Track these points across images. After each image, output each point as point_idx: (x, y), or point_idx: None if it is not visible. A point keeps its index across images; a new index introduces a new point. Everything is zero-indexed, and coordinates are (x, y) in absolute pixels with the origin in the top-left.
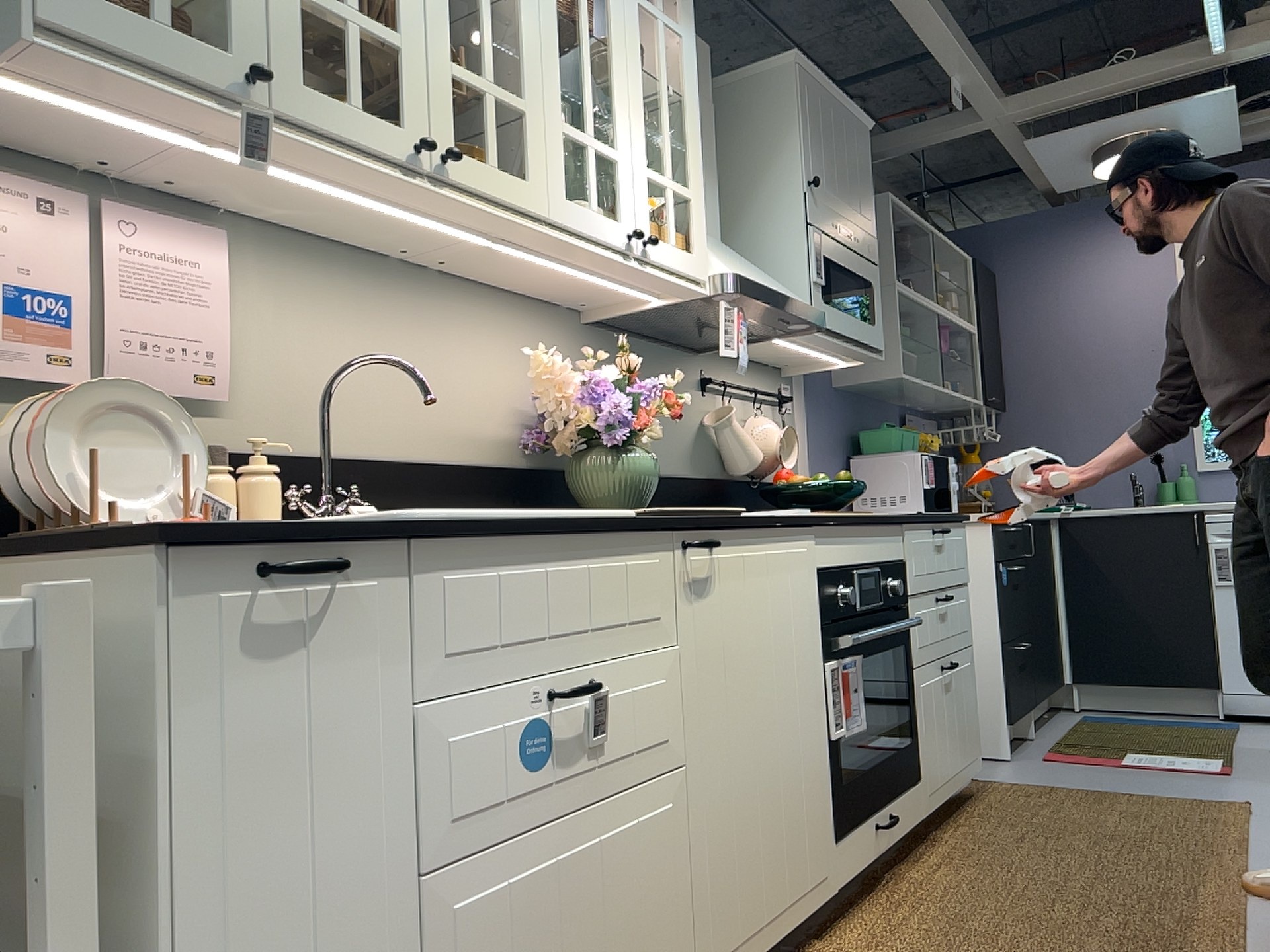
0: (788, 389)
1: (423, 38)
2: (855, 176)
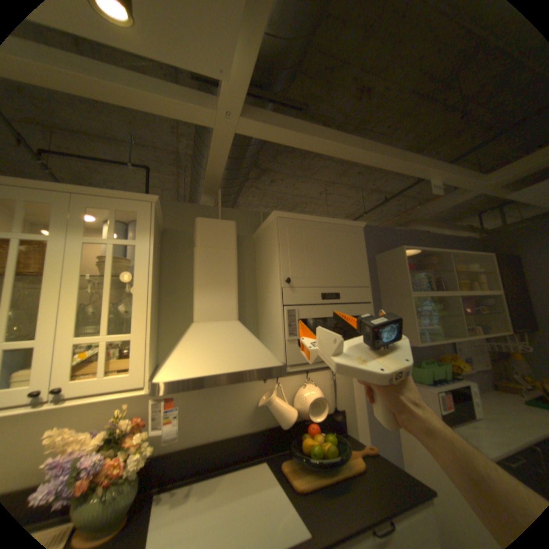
0: None
1: None
2: (342, 258)
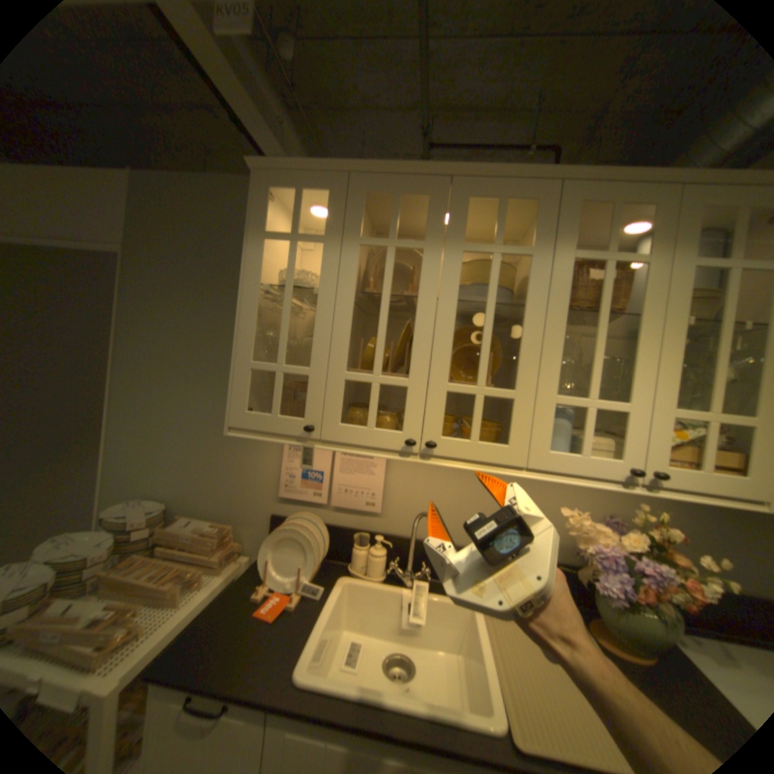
0: None
1: (427, 374)
2: None
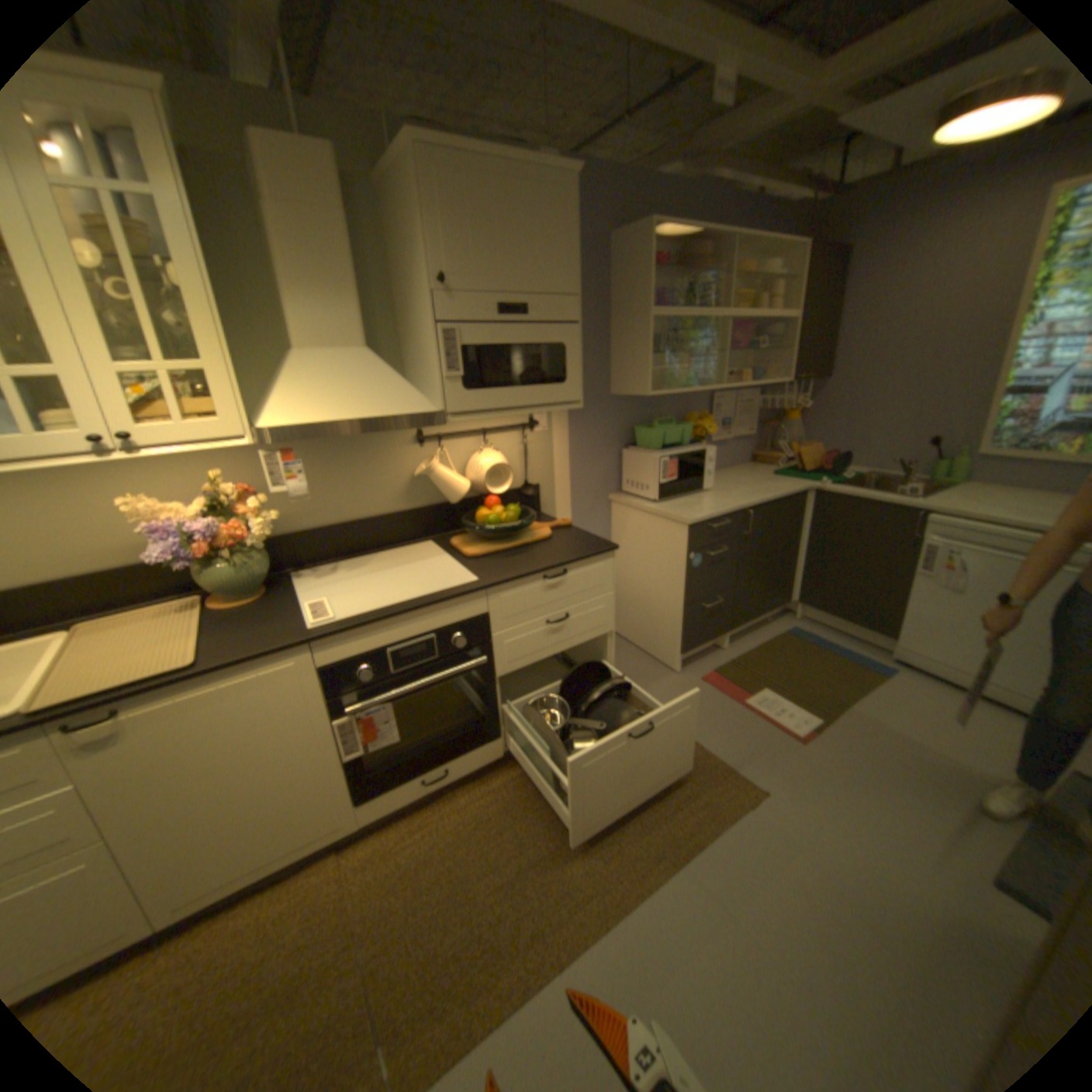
0: (539, 414)
1: None
2: (537, 239)
